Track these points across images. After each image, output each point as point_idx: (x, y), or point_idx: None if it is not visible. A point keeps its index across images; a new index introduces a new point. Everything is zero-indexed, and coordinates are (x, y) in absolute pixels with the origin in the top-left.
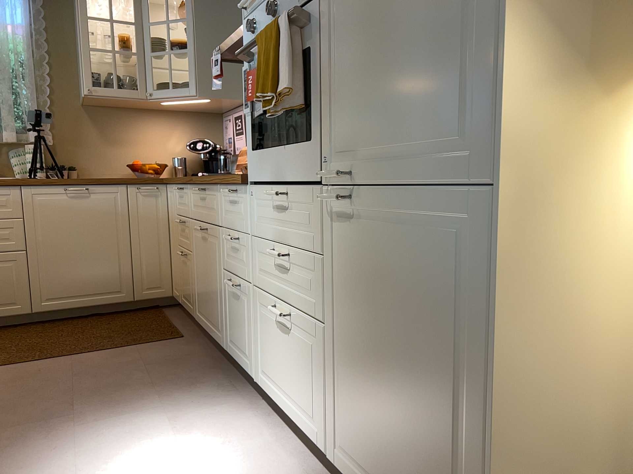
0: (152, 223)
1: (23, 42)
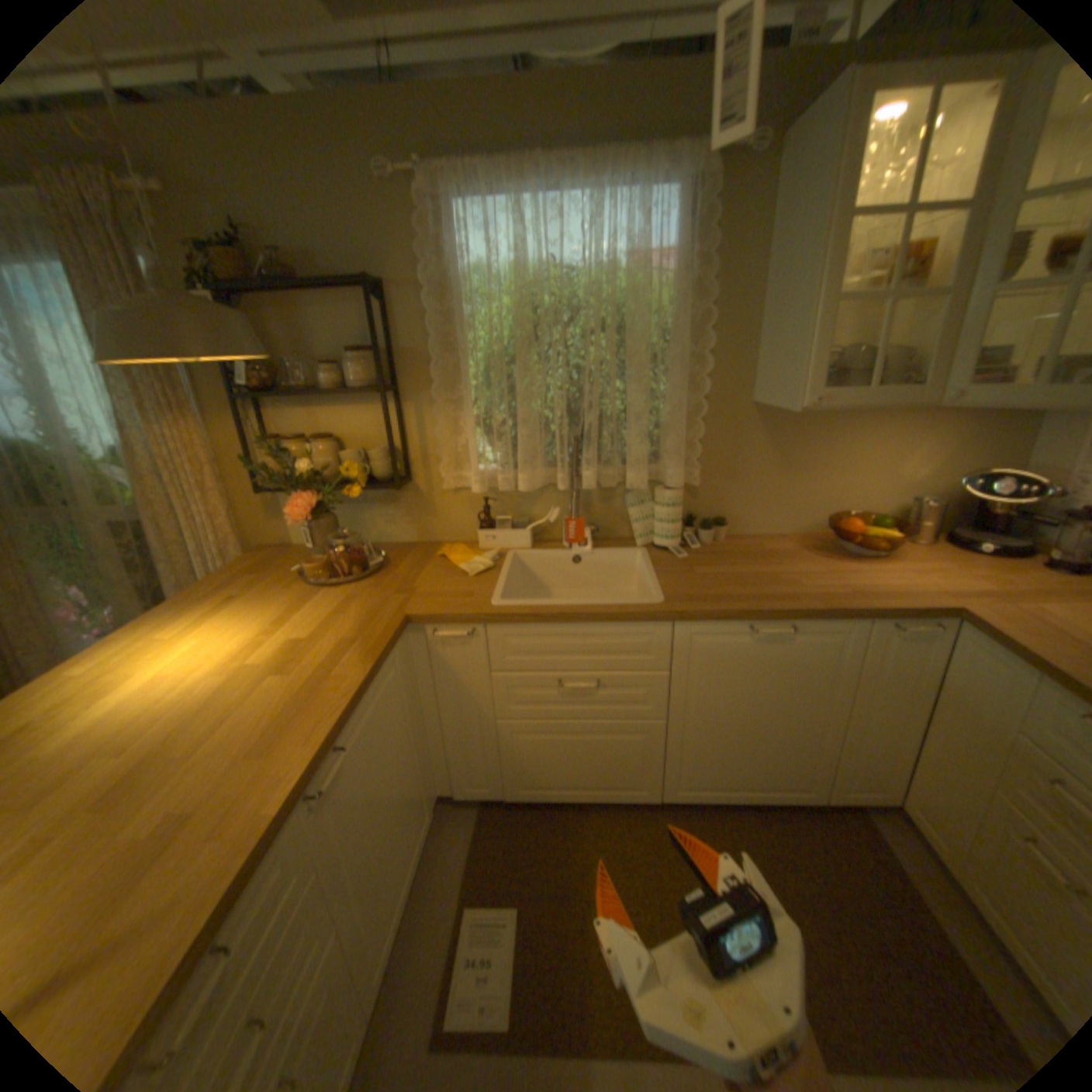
0: (905, 689)
1: (674, 286)
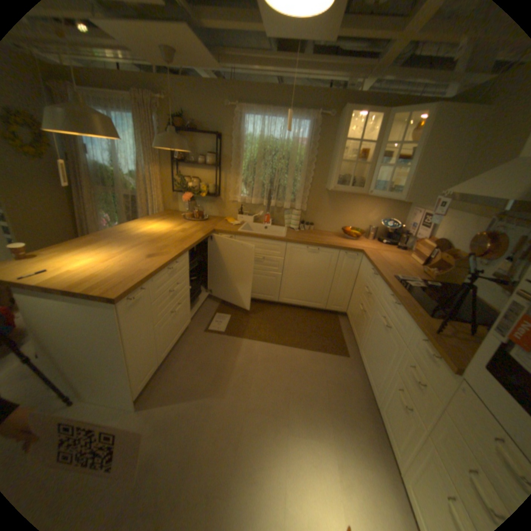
0: (347, 273)
1: (305, 150)
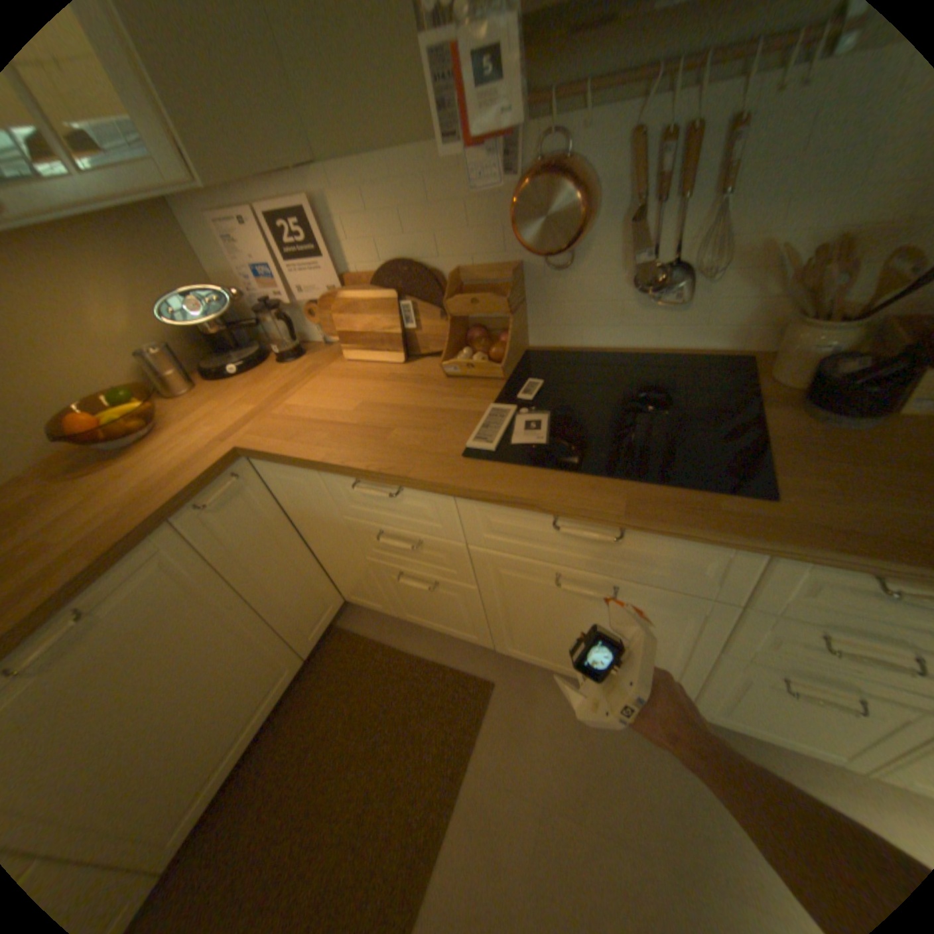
0: (263, 541)
1: None
